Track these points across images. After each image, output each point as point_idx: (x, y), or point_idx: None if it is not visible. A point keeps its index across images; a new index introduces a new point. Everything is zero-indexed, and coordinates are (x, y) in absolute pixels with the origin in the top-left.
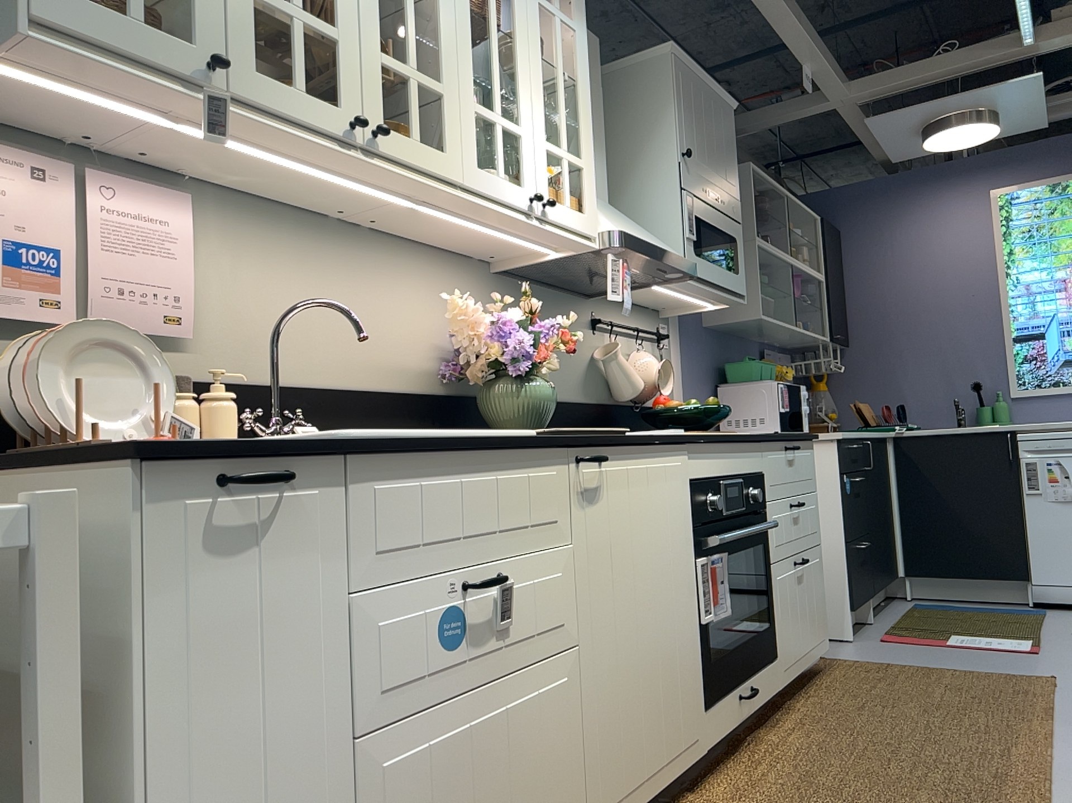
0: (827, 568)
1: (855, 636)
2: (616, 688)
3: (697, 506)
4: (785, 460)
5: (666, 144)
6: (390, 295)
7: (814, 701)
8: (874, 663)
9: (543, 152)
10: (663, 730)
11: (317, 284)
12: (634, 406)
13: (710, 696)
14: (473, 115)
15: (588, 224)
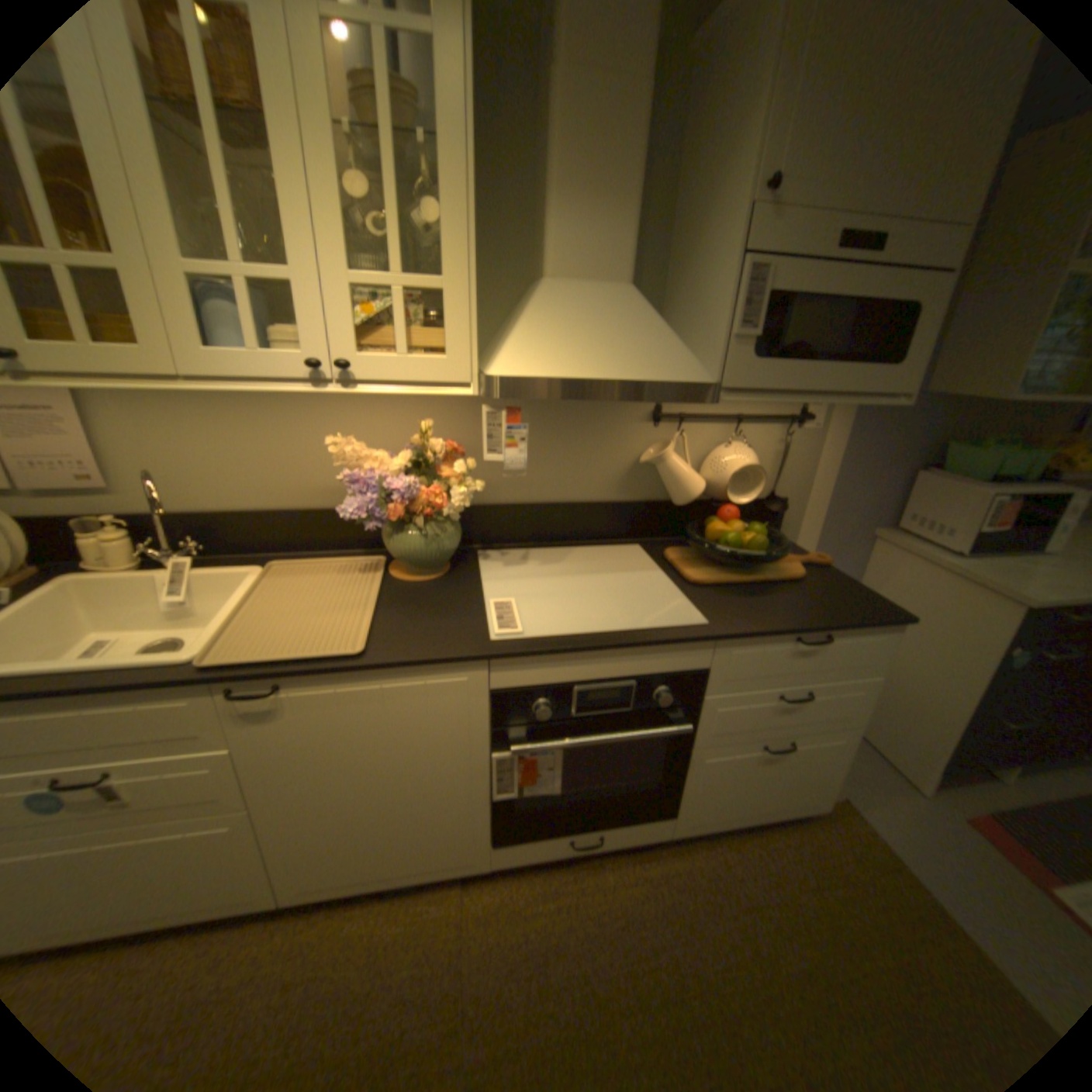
0: (938, 723)
1: (946, 794)
2: (315, 837)
3: (504, 713)
4: (784, 654)
5: (747, 165)
6: (316, 427)
7: (726, 863)
8: (886, 856)
9: (340, 289)
10: (404, 860)
11: (227, 428)
12: (710, 500)
13: (503, 843)
14: (181, 278)
15: (448, 370)
